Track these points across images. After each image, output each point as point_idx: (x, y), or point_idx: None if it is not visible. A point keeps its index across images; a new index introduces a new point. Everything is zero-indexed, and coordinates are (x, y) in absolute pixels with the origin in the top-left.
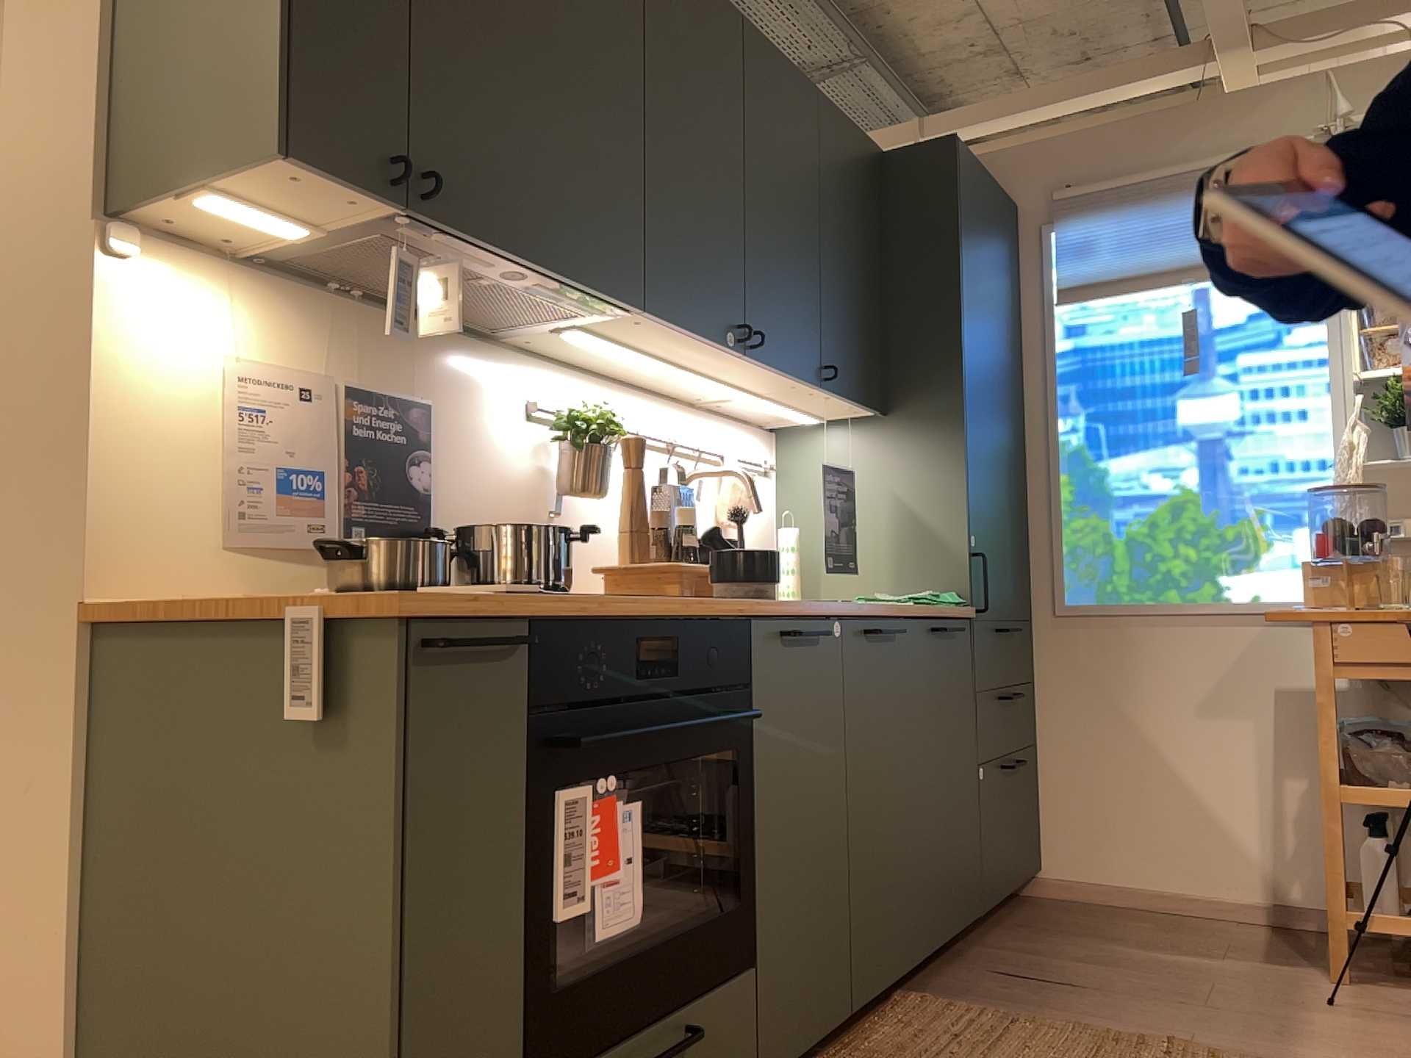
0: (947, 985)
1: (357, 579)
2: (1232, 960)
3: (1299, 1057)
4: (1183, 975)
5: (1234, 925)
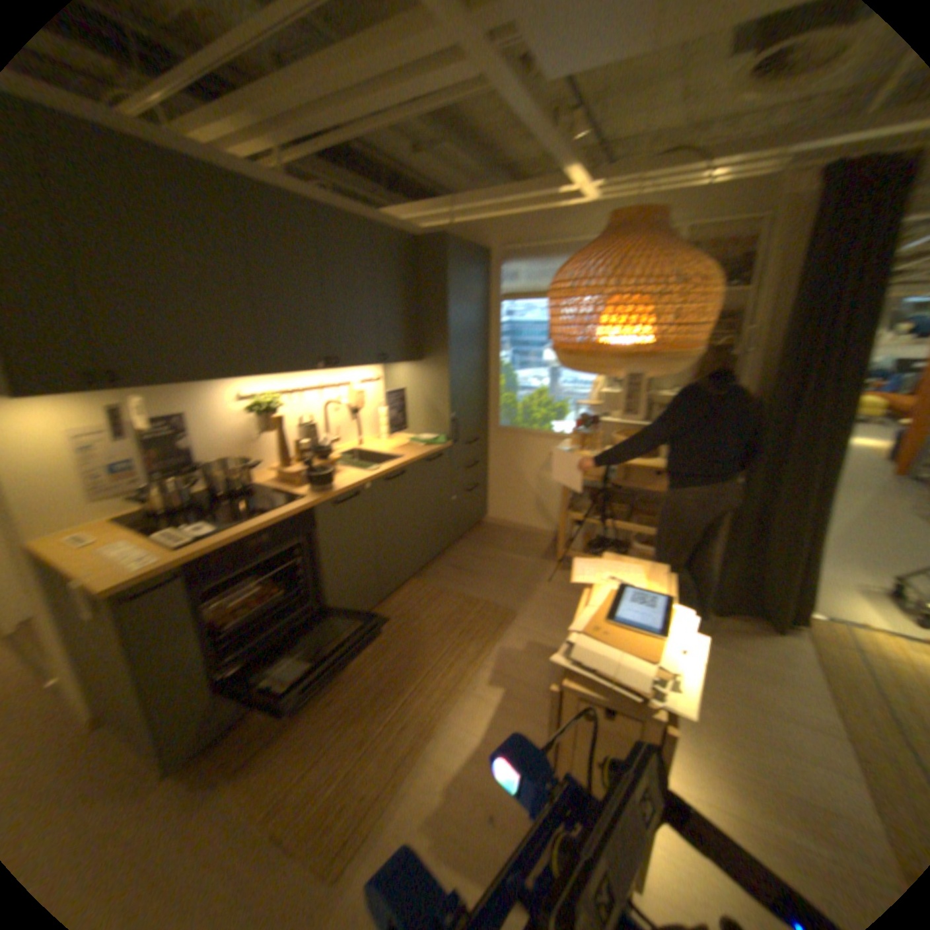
0: (428, 574)
1: (144, 510)
2: (528, 560)
3: (521, 611)
4: (508, 568)
5: (540, 540)
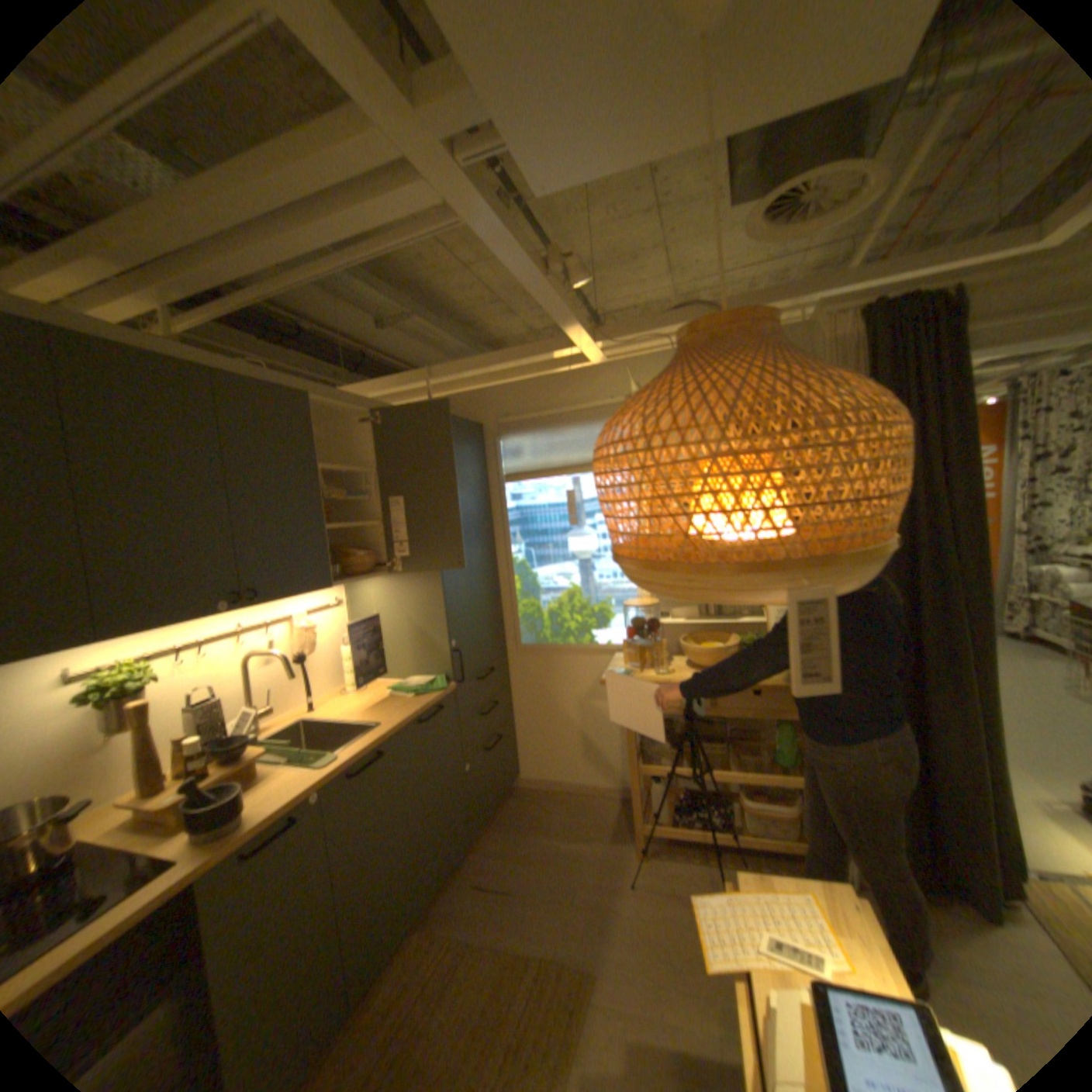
0: (439, 913)
1: None
2: (594, 847)
3: (603, 964)
4: (567, 871)
5: (605, 804)
